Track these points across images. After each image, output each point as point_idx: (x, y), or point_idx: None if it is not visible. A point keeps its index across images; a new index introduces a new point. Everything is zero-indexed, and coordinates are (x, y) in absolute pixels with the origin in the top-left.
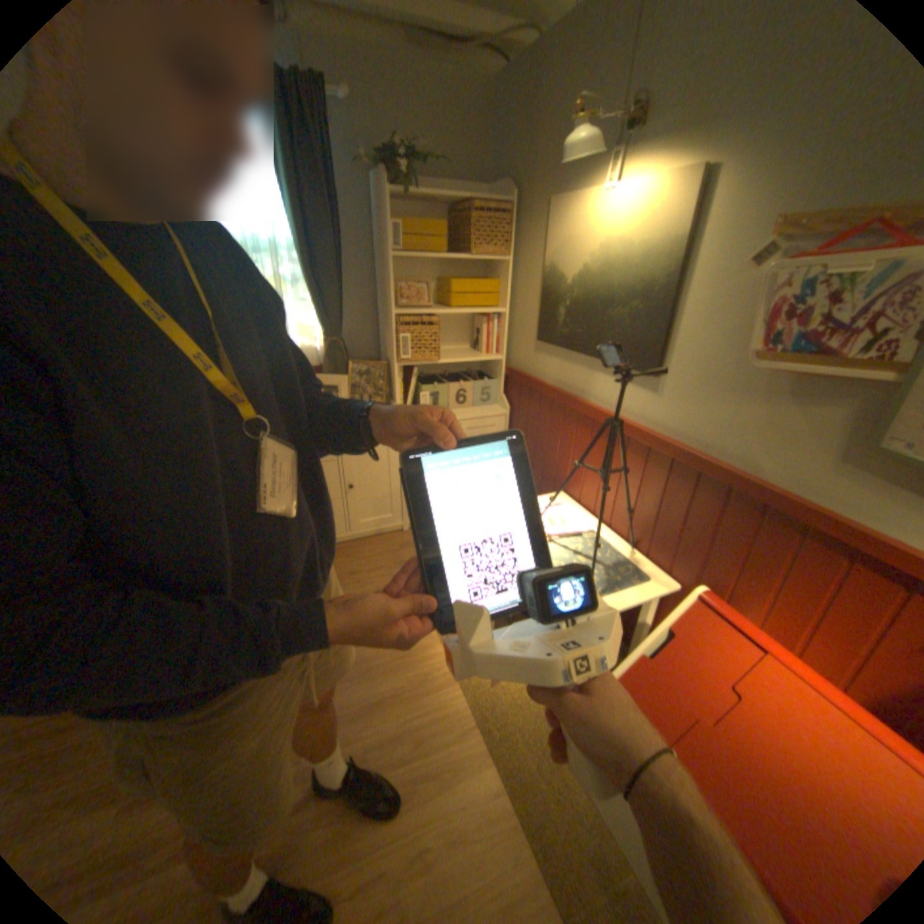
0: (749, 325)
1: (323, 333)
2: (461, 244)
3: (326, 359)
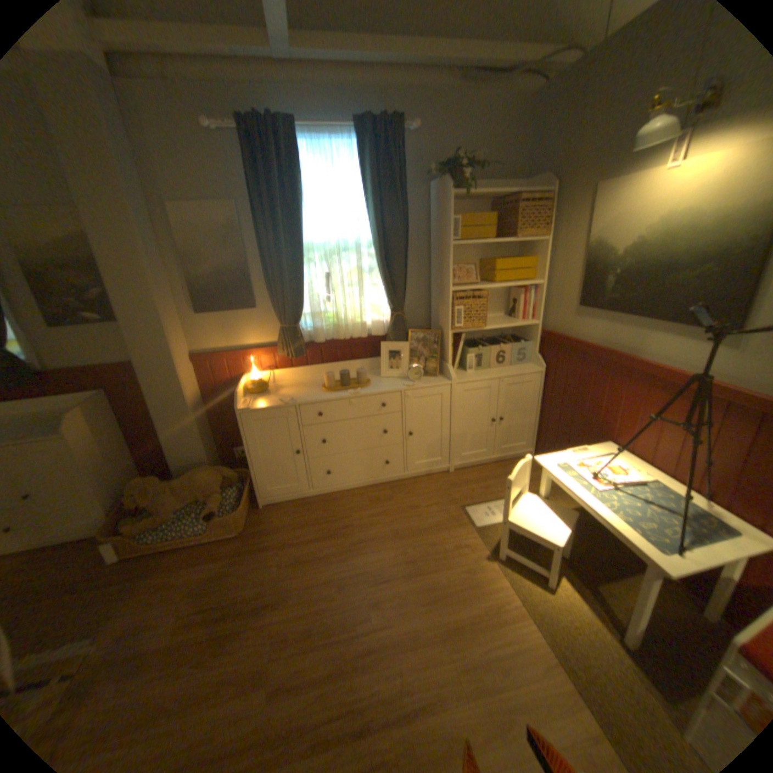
0: None
1: (389, 309)
2: (505, 229)
3: (391, 329)
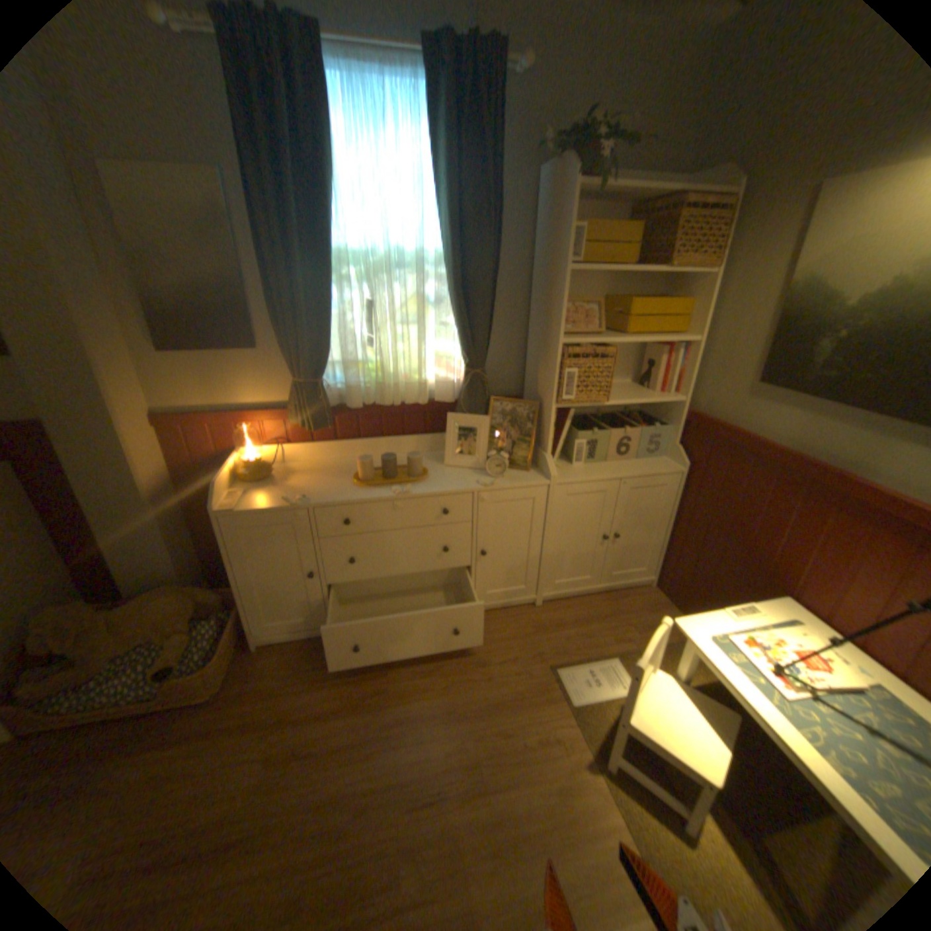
0: None
1: (464, 363)
2: (652, 251)
3: (465, 394)
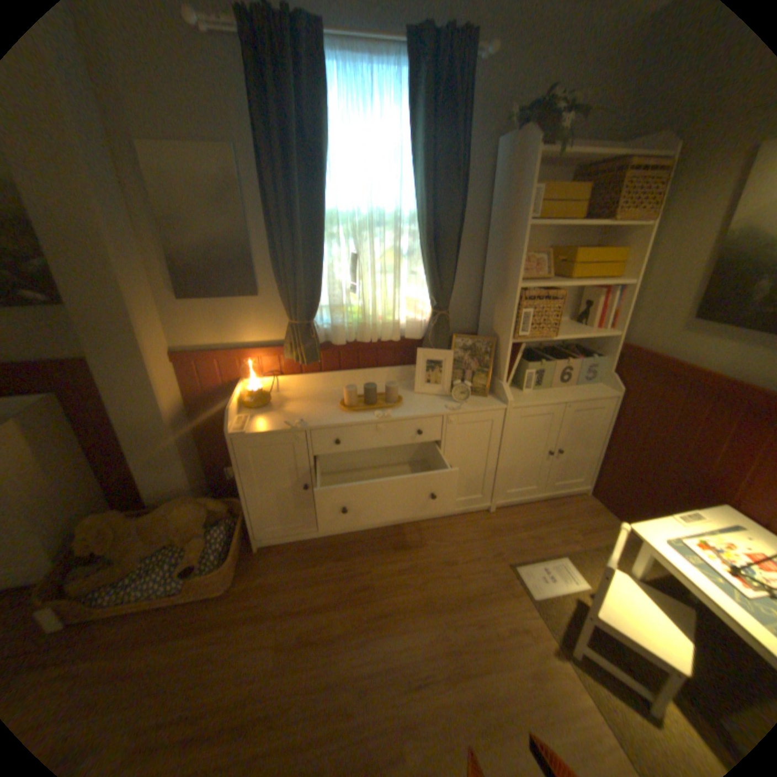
0: None
1: (430, 306)
2: (595, 208)
3: (432, 332)
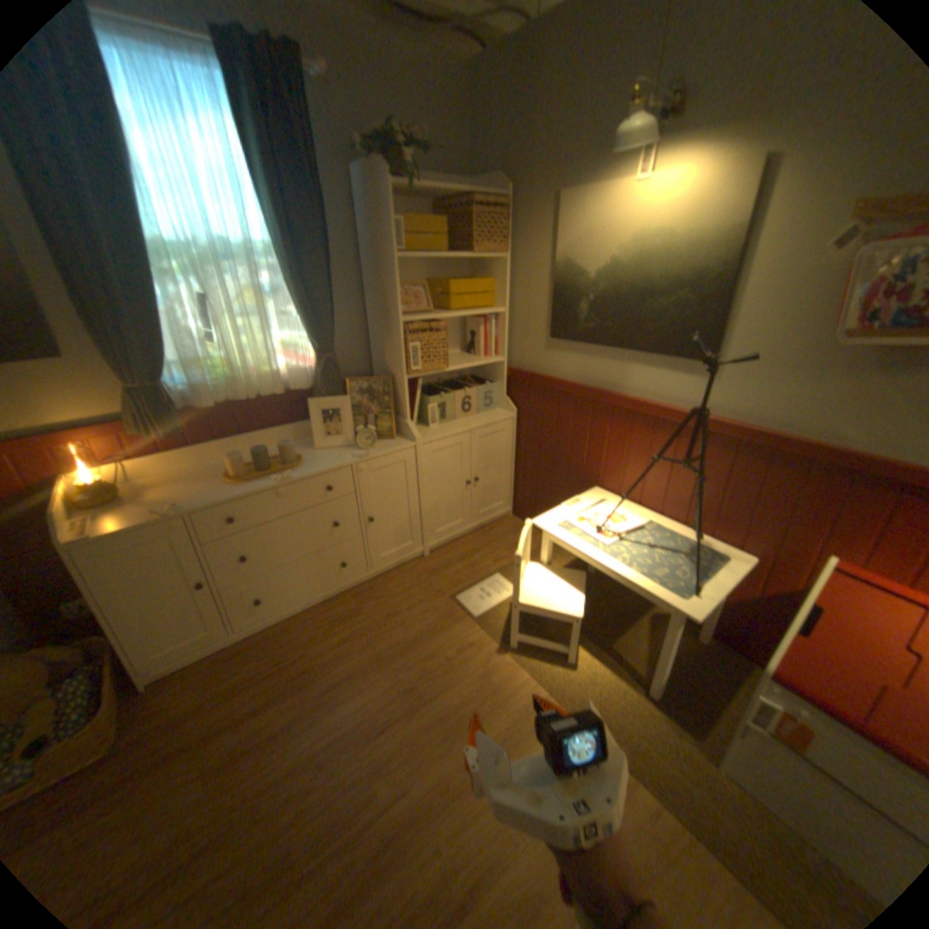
0: (825, 306)
1: (313, 351)
2: (456, 242)
3: (322, 379)
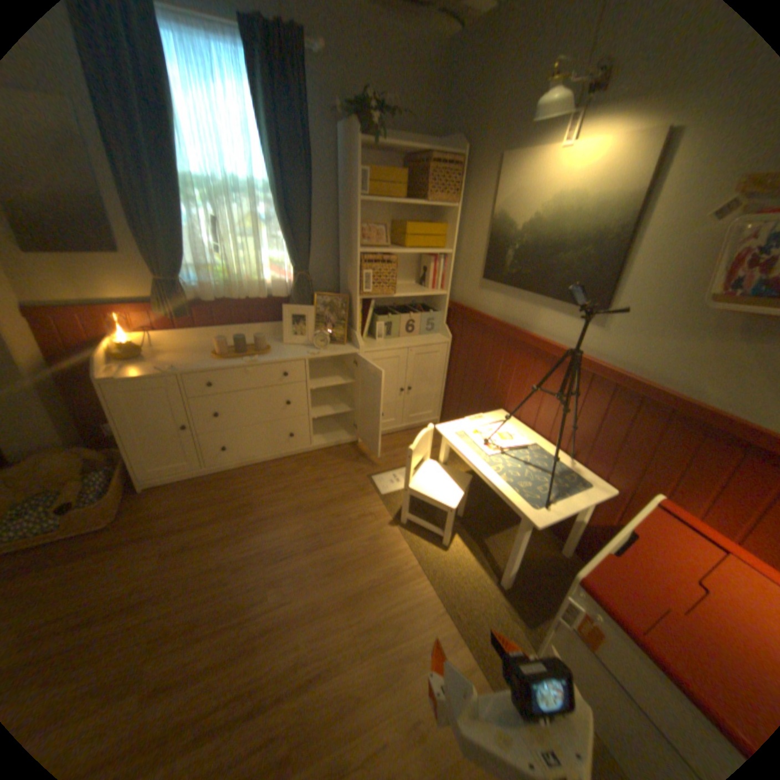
0: (703, 271)
1: (292, 268)
2: (416, 191)
3: (295, 291)
